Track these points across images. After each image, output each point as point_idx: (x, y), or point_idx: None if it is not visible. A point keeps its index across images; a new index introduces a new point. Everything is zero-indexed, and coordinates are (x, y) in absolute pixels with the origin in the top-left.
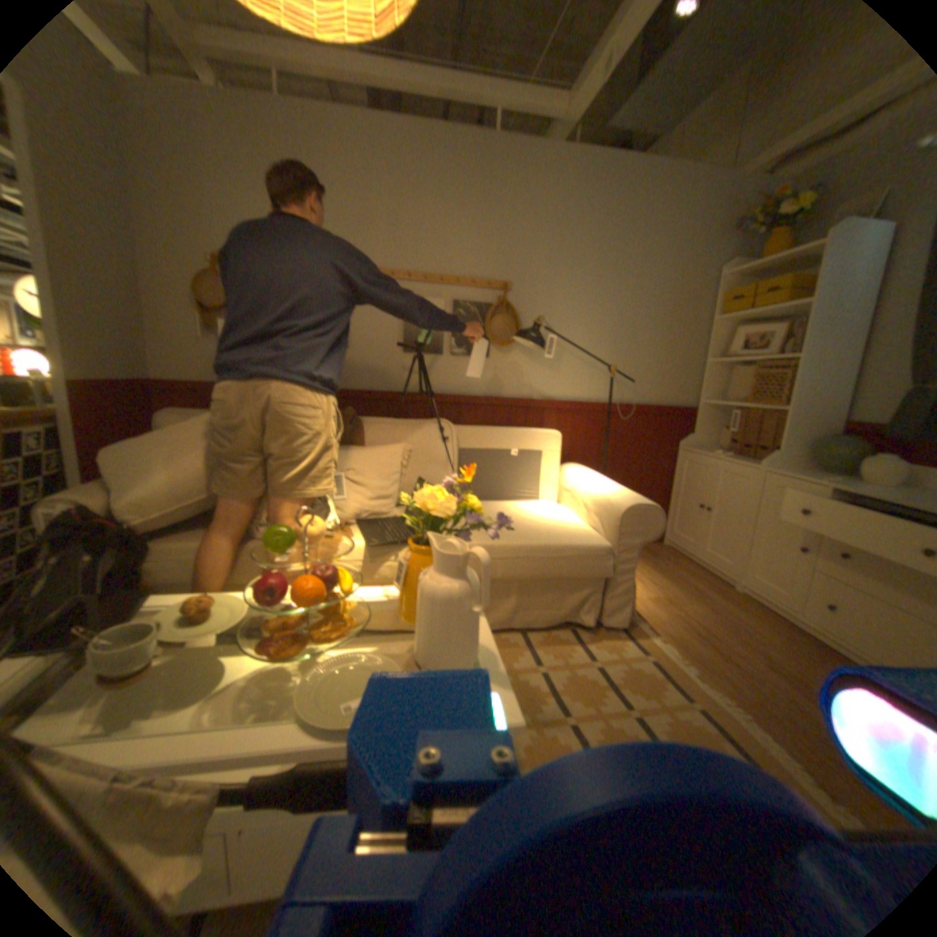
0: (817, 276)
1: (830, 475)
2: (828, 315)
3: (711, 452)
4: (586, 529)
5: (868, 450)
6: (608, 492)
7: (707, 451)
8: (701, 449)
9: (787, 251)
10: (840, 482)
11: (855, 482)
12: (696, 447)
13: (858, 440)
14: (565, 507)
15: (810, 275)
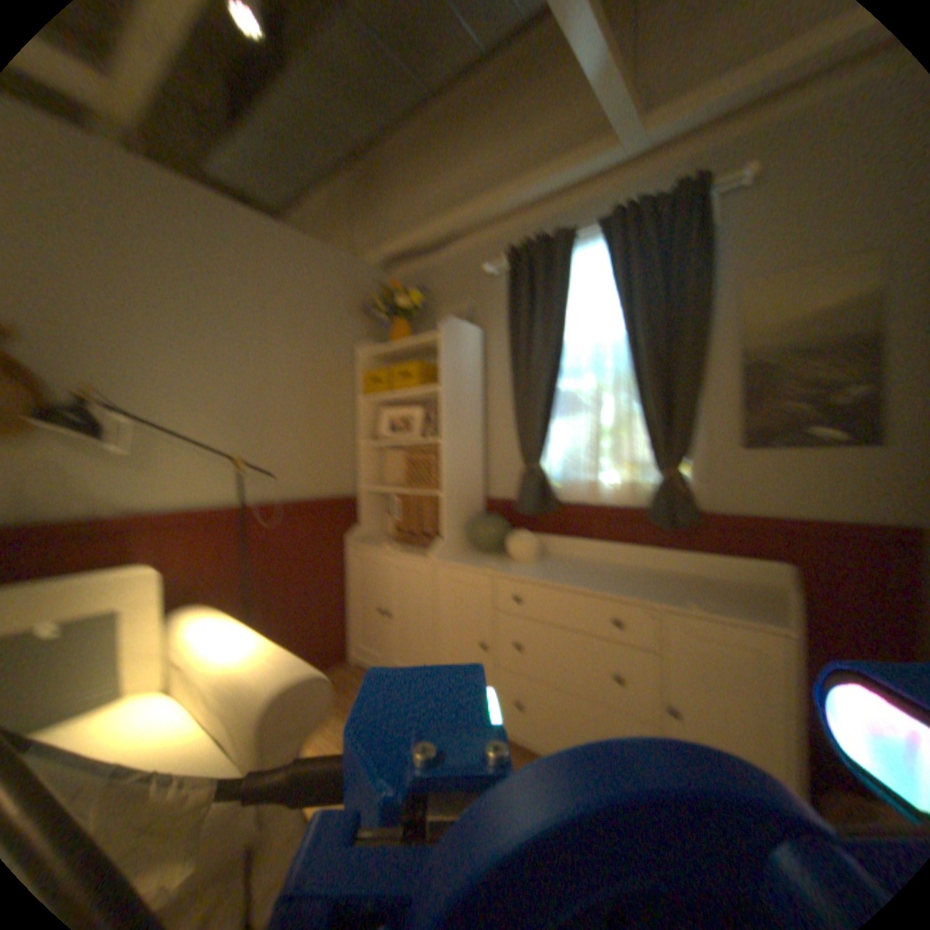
0: (440, 368)
1: (488, 558)
2: (456, 404)
3: (383, 547)
4: (206, 759)
5: (510, 528)
6: (243, 672)
7: (378, 546)
8: (373, 545)
9: (412, 343)
10: (500, 569)
11: (510, 564)
12: (367, 543)
13: (501, 519)
14: (178, 706)
15: (435, 367)
